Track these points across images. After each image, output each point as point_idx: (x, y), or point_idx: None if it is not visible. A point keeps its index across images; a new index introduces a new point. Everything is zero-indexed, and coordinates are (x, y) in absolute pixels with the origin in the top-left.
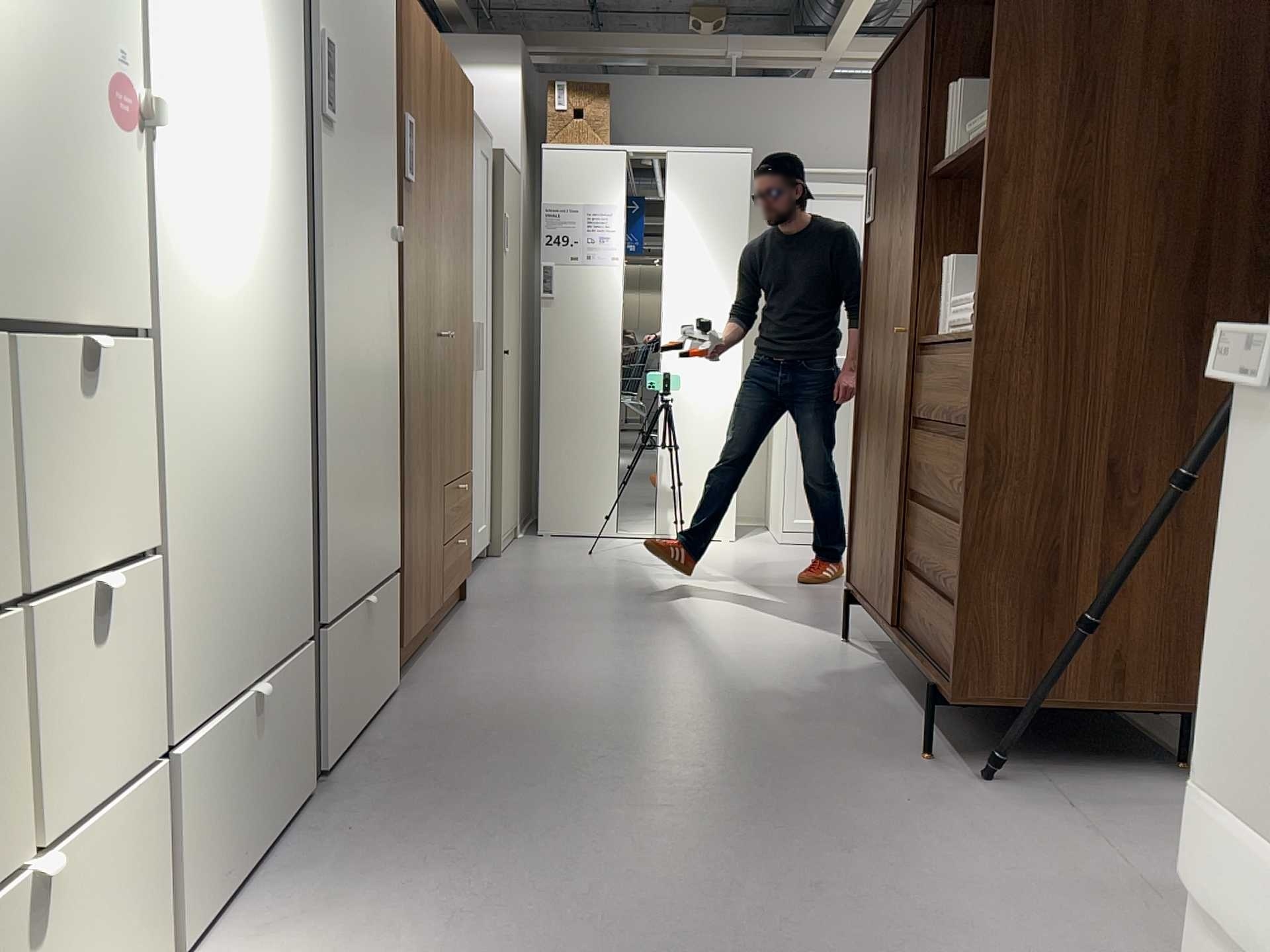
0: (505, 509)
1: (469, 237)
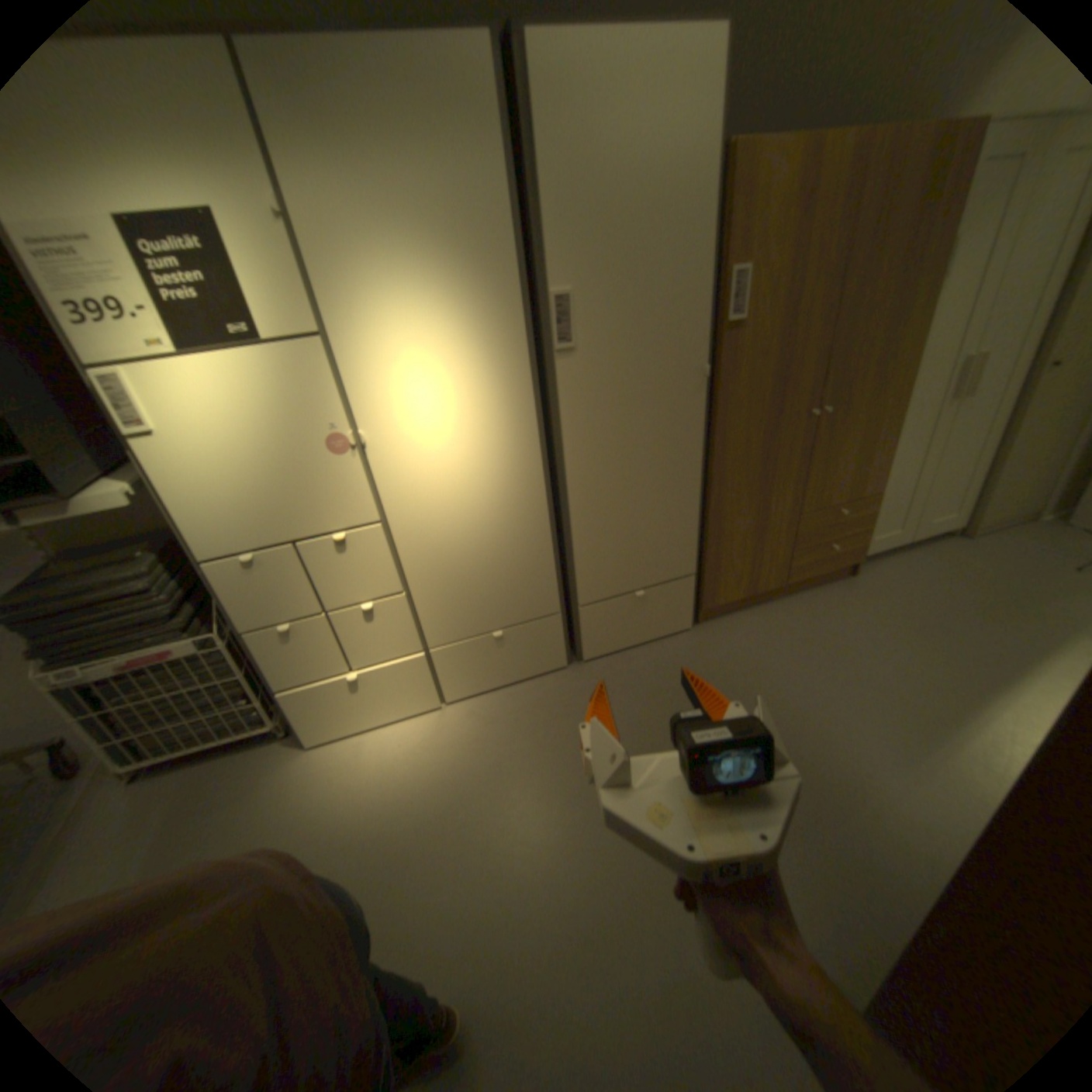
0: (1004, 503)
1: (924, 299)
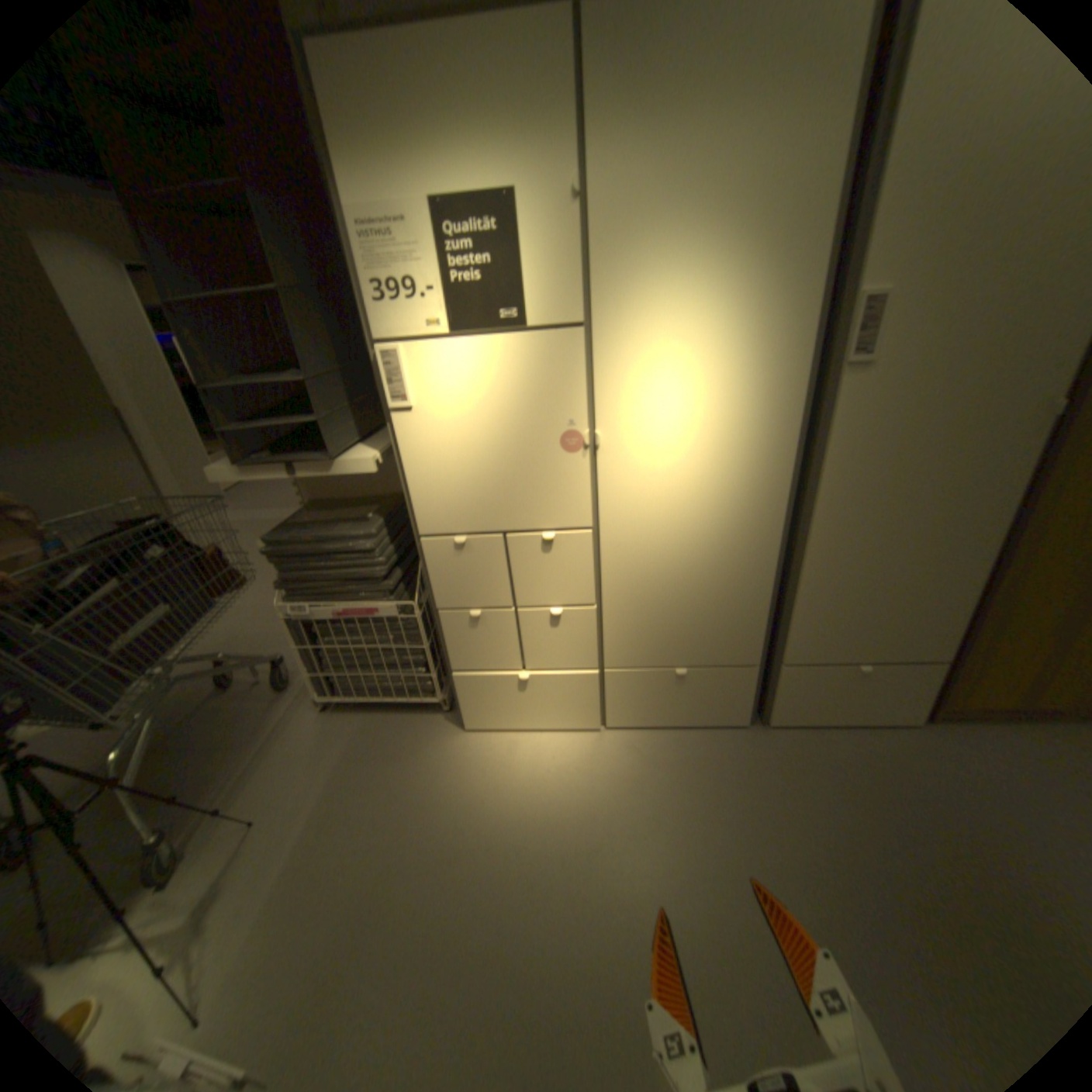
0: None
1: None
